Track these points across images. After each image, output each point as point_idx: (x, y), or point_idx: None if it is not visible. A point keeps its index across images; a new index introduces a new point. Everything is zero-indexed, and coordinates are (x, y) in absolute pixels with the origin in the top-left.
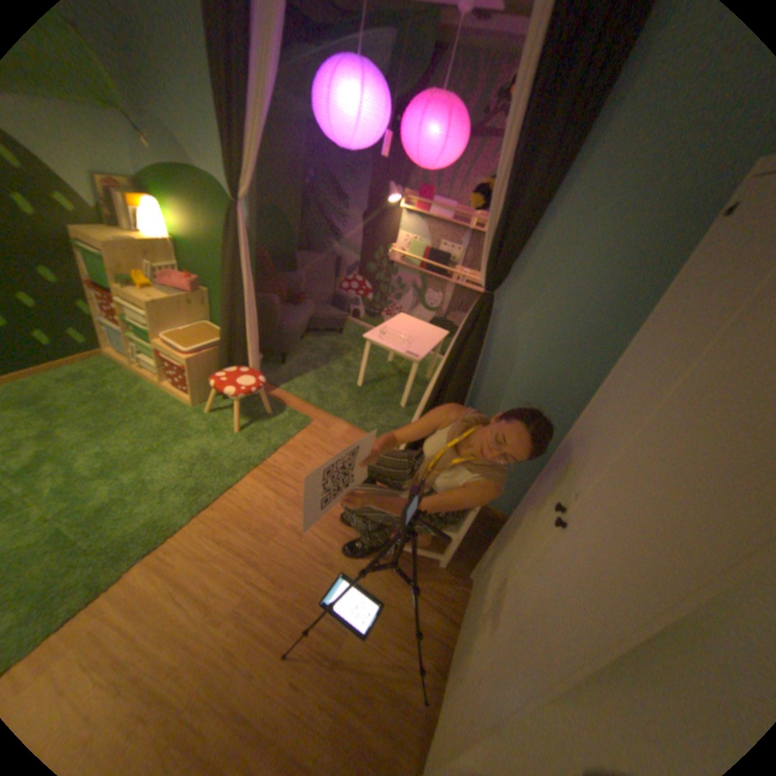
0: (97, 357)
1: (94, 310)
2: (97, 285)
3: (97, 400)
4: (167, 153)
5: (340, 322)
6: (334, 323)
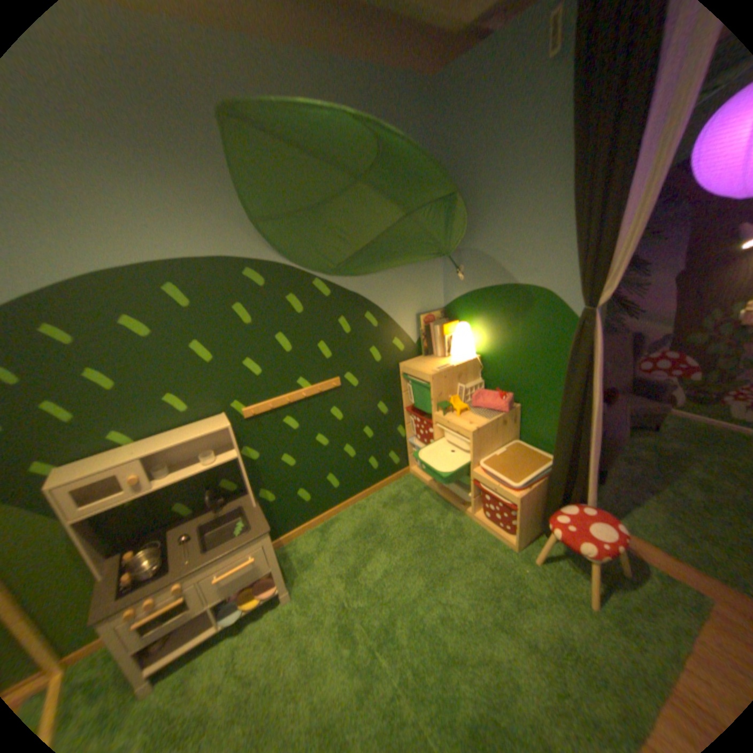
0: (407, 474)
1: (412, 433)
2: (420, 412)
3: (420, 530)
4: (485, 277)
5: (660, 416)
6: (650, 419)
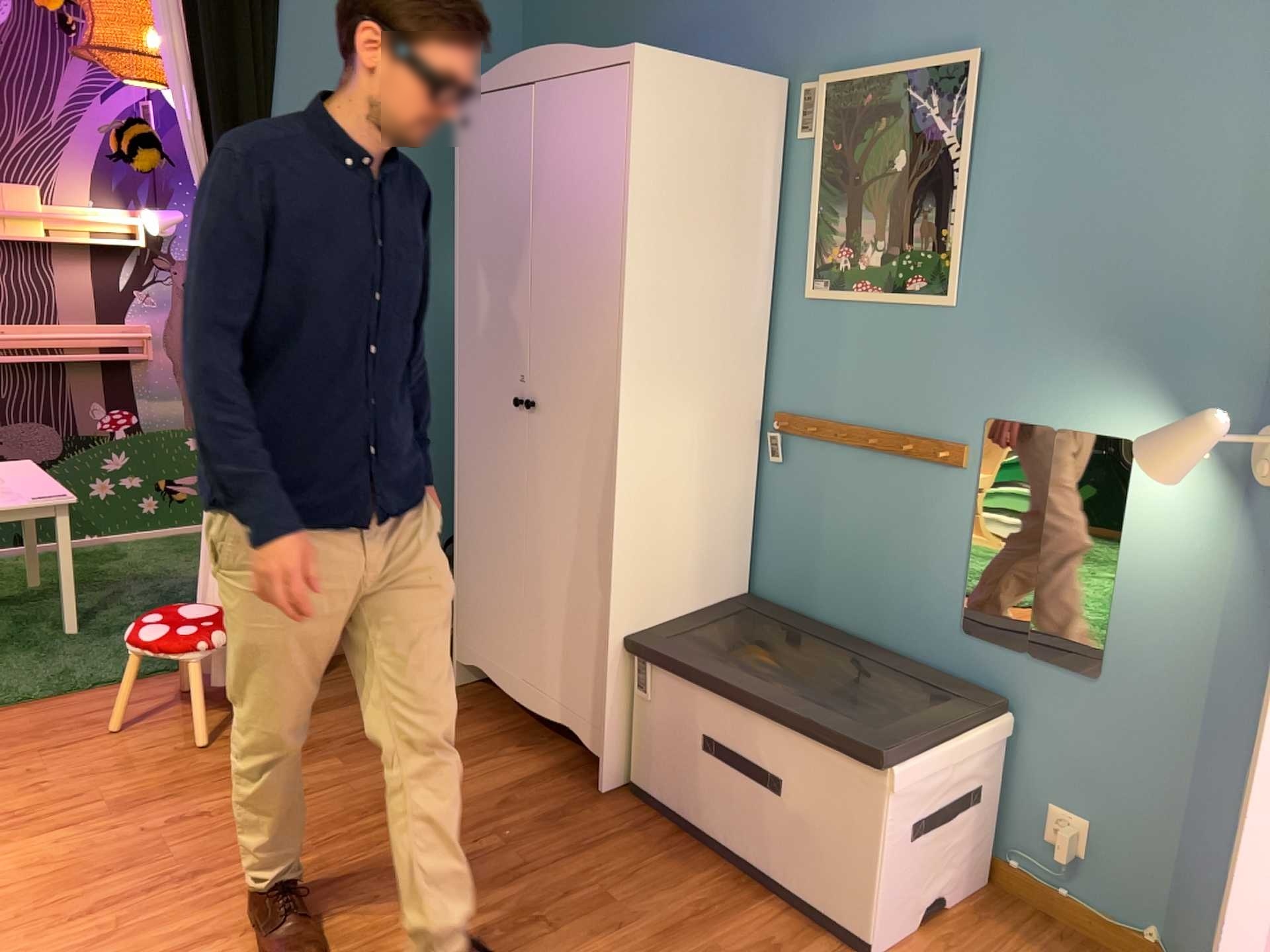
0: None
1: None
2: None
3: None
4: None
5: None
6: None
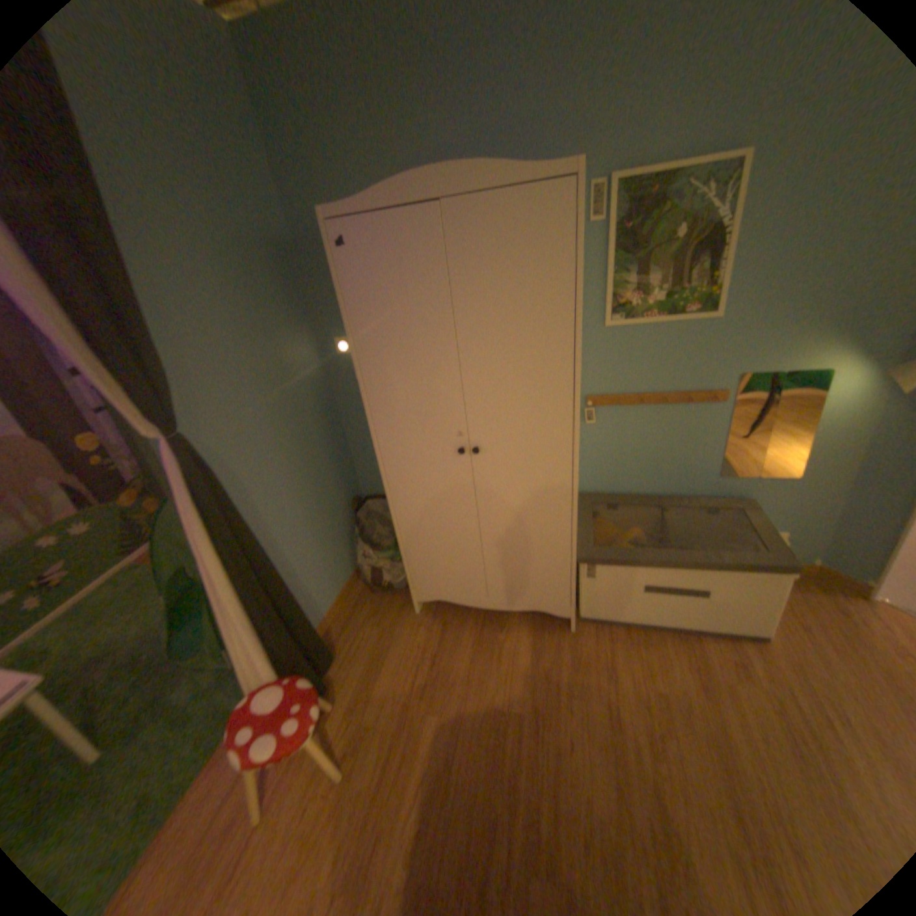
0: None
1: None
2: None
3: None
4: None
5: None
6: None
